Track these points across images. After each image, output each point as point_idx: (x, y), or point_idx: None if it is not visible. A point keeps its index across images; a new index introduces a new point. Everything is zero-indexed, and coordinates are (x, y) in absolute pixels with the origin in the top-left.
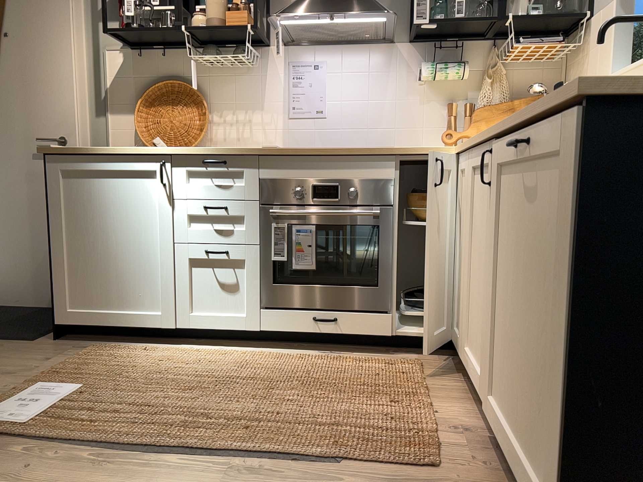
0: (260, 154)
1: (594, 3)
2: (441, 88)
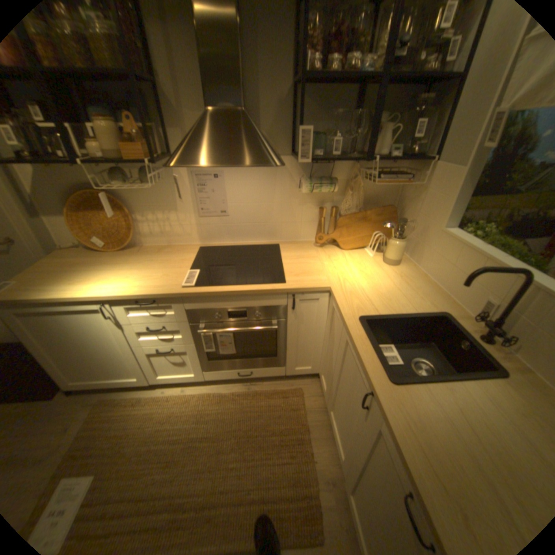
0: (183, 296)
1: (445, 149)
2: (316, 193)
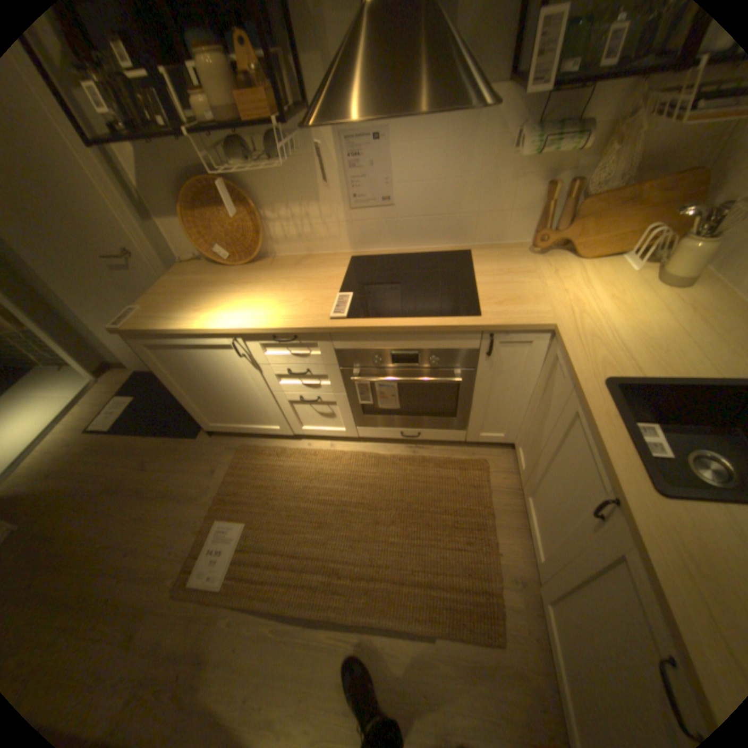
0: (331, 330)
1: None
2: (547, 153)
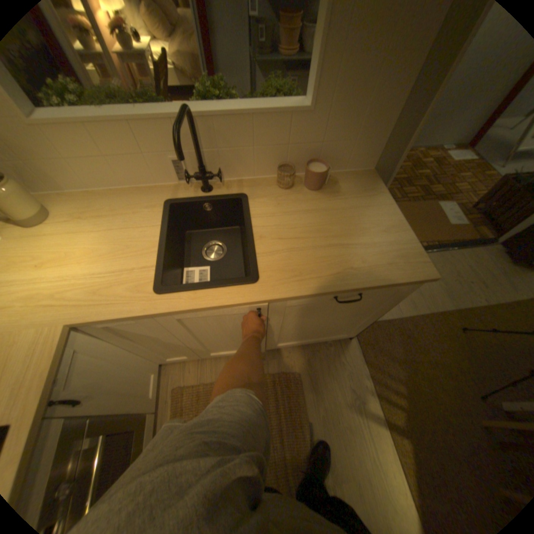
0: None
1: None
2: None
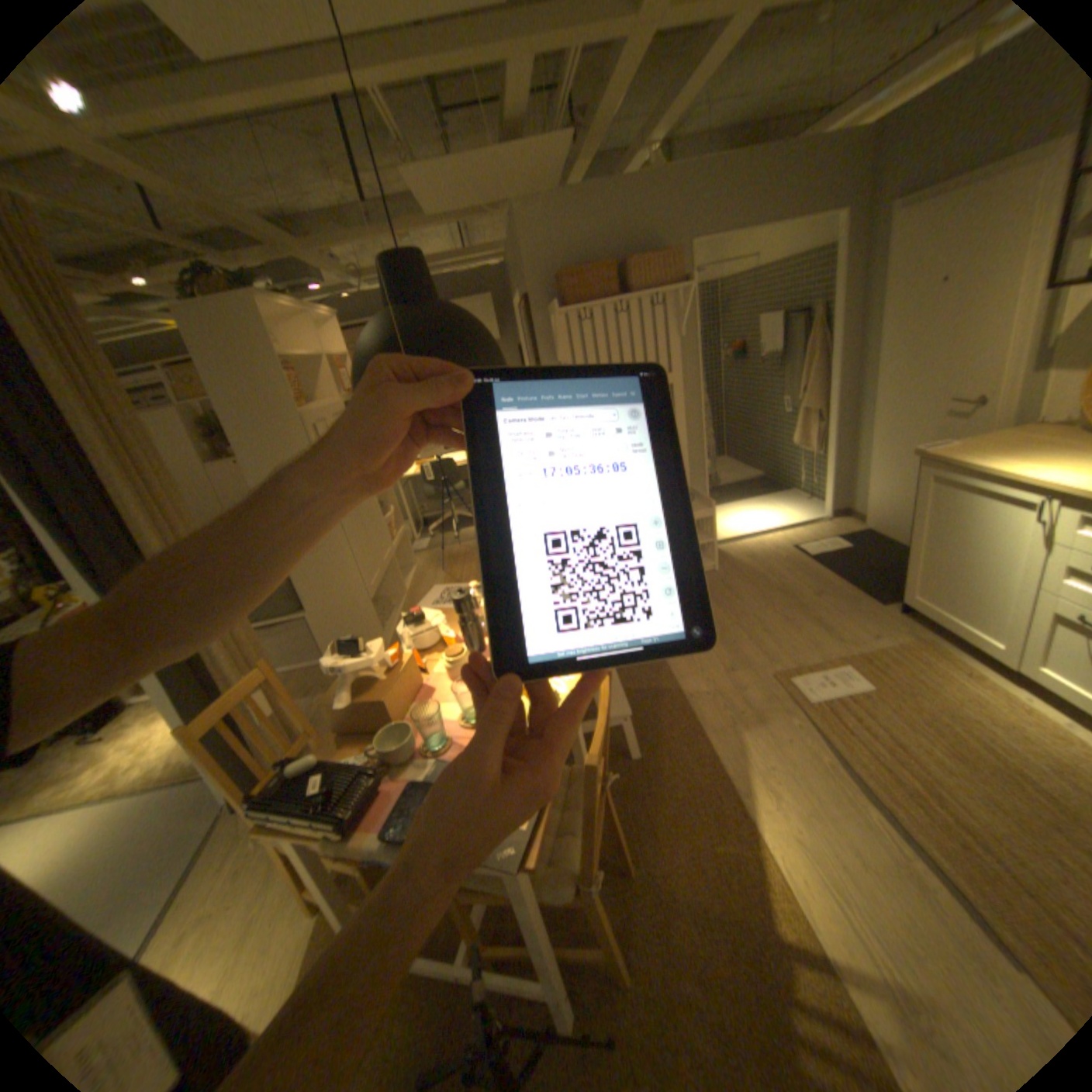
0: None
1: None
2: None
